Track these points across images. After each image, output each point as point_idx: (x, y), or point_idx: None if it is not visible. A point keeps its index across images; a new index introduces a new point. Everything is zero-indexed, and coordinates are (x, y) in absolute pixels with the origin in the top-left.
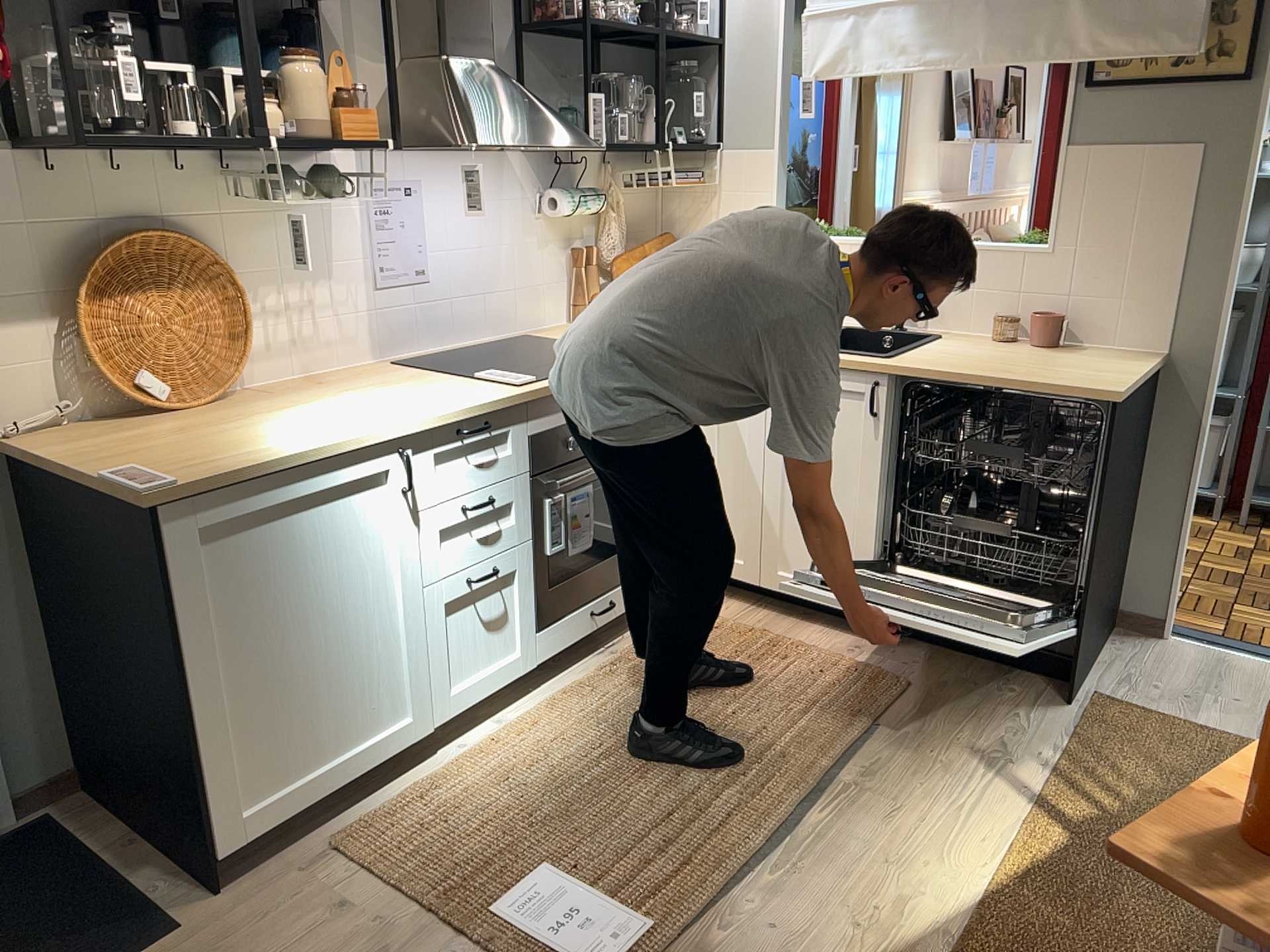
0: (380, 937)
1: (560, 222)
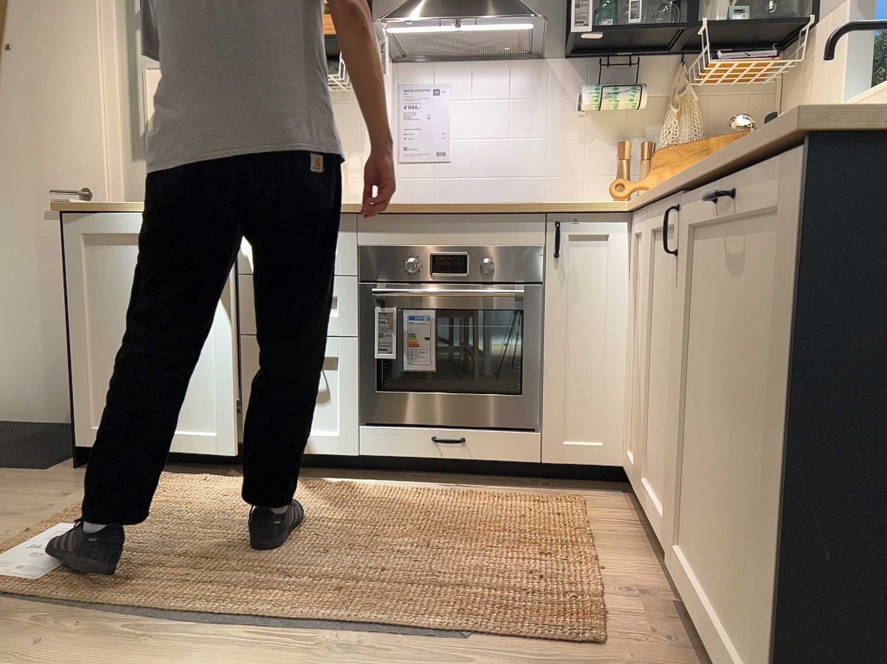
0: (32, 512)
1: (609, 121)
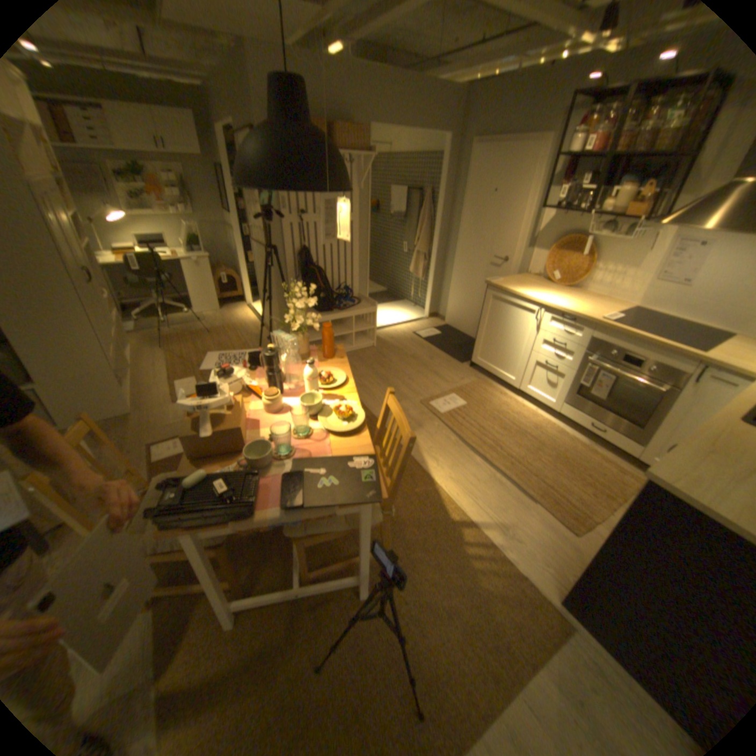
0: (451, 381)
1: None
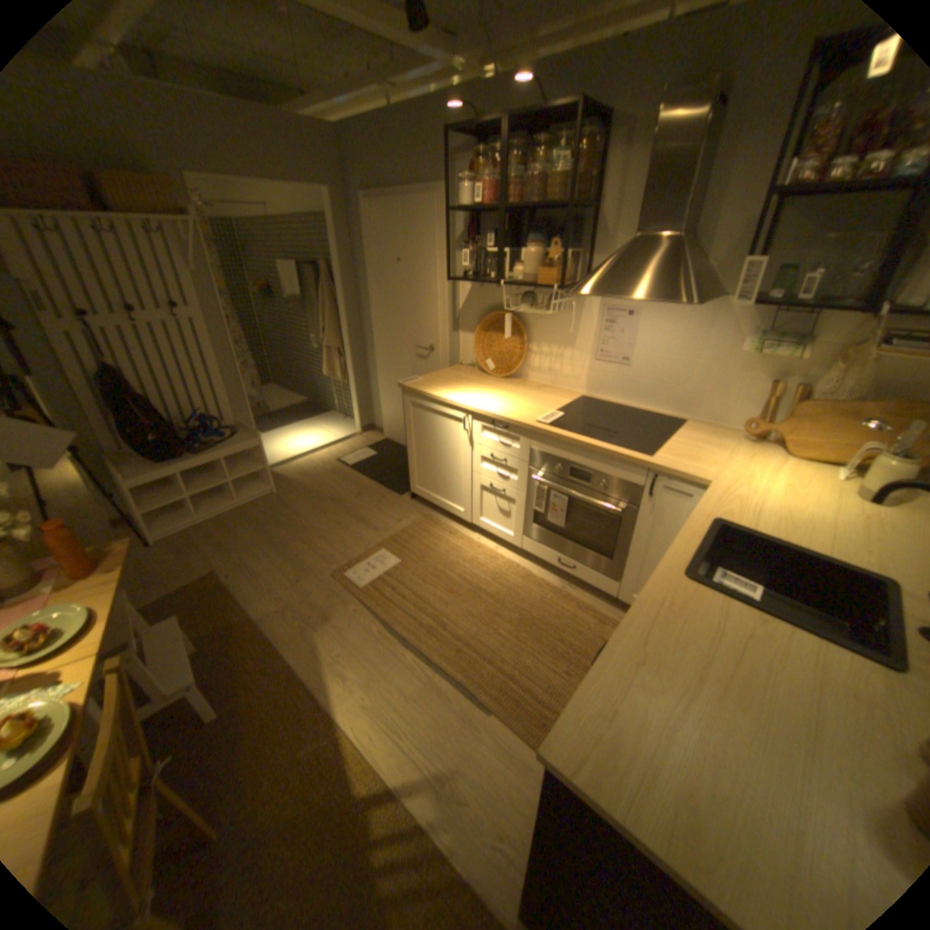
0: (383, 529)
1: (776, 357)
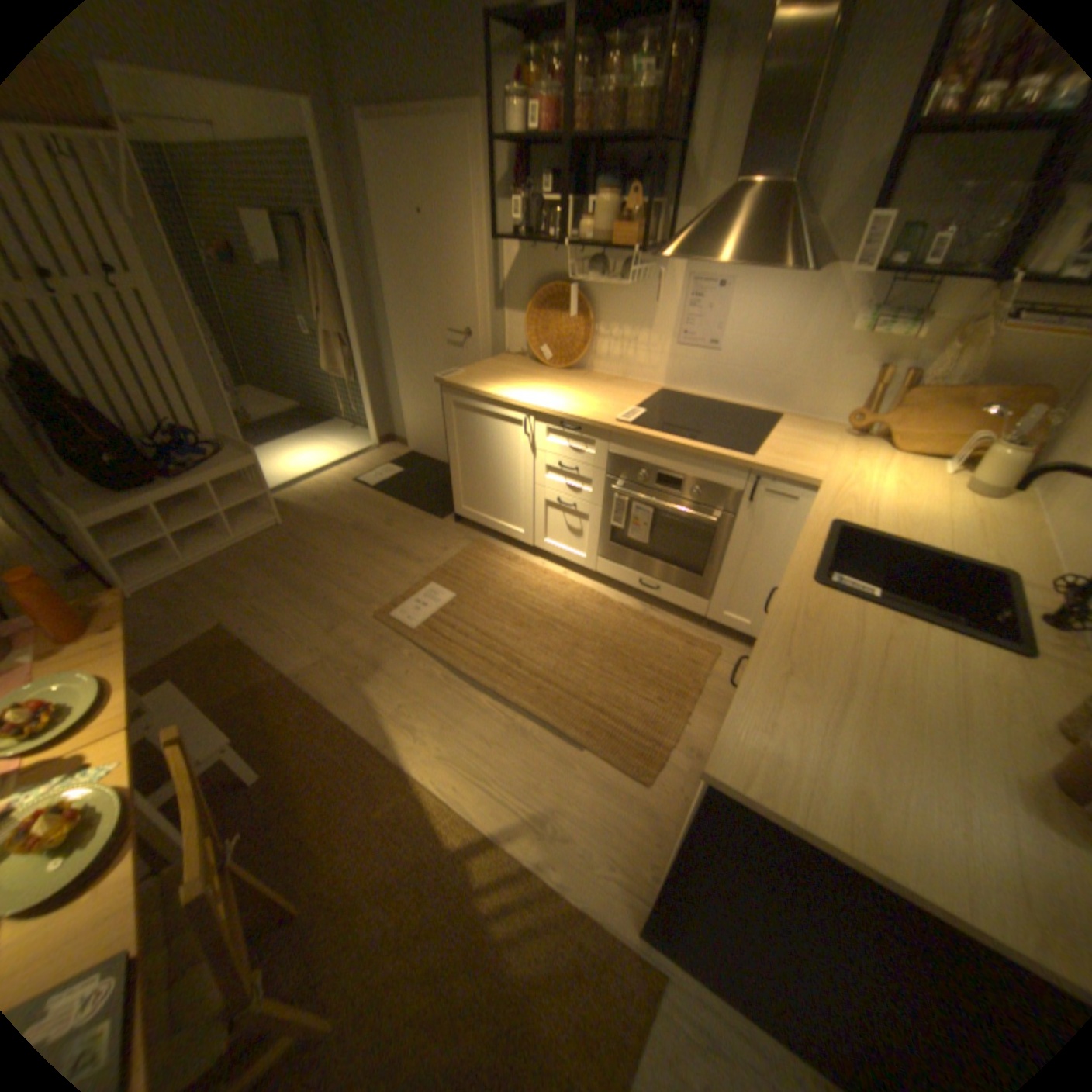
0: (427, 559)
1: (887, 337)
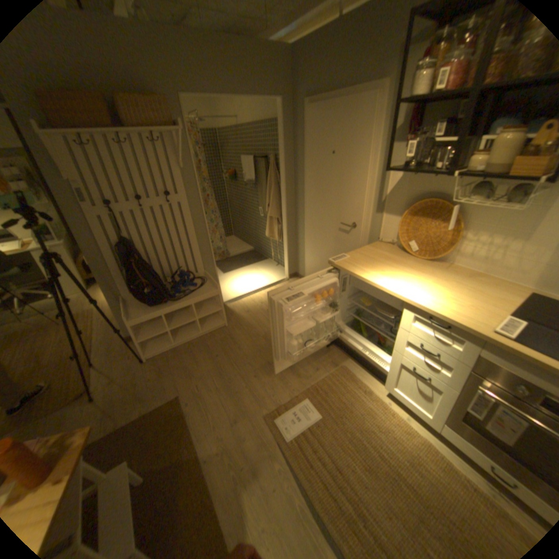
0: (305, 376)
1: None
